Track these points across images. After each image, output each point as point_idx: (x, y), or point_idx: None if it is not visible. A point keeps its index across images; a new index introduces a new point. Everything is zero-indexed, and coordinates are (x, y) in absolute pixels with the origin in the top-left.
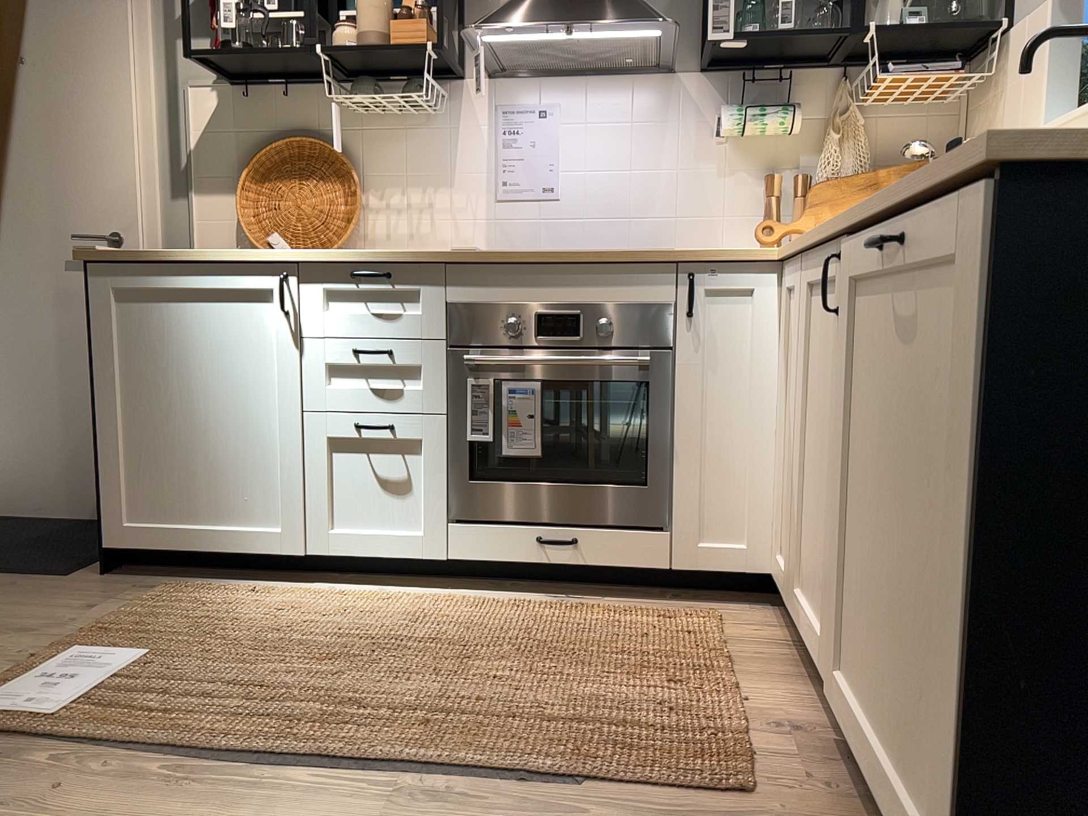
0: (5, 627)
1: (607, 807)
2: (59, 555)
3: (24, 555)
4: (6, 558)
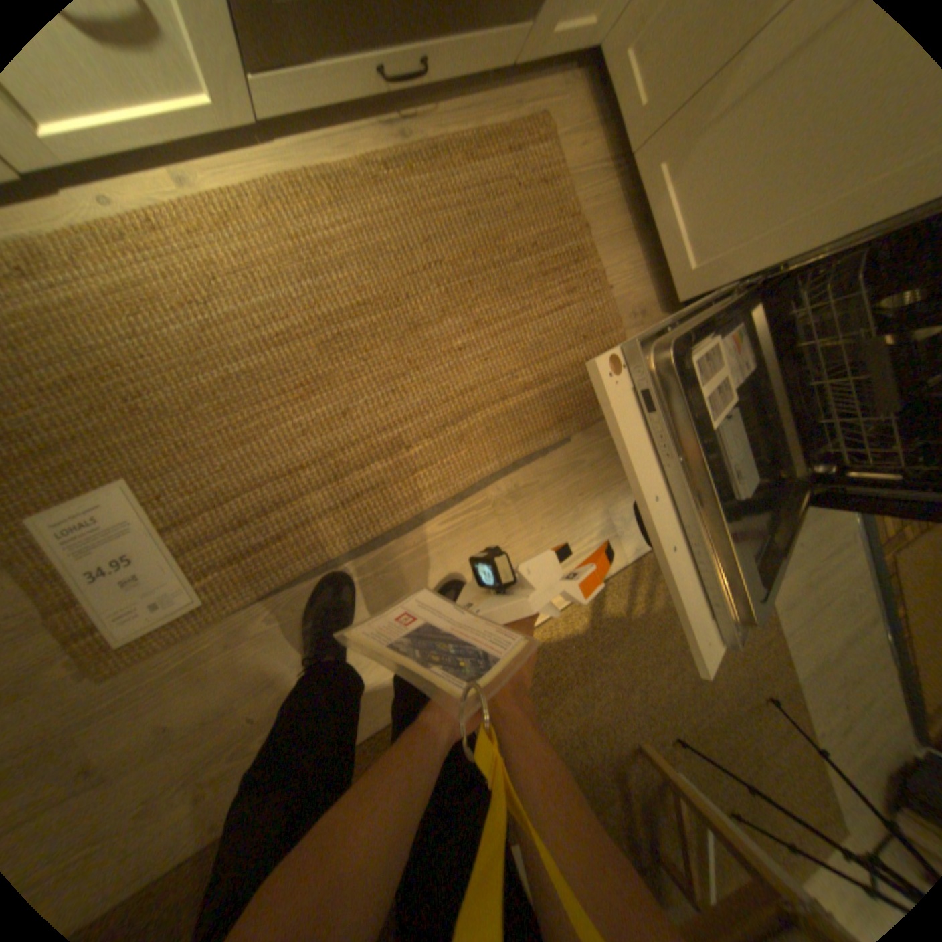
0: None
1: (581, 445)
2: None
3: None
4: None
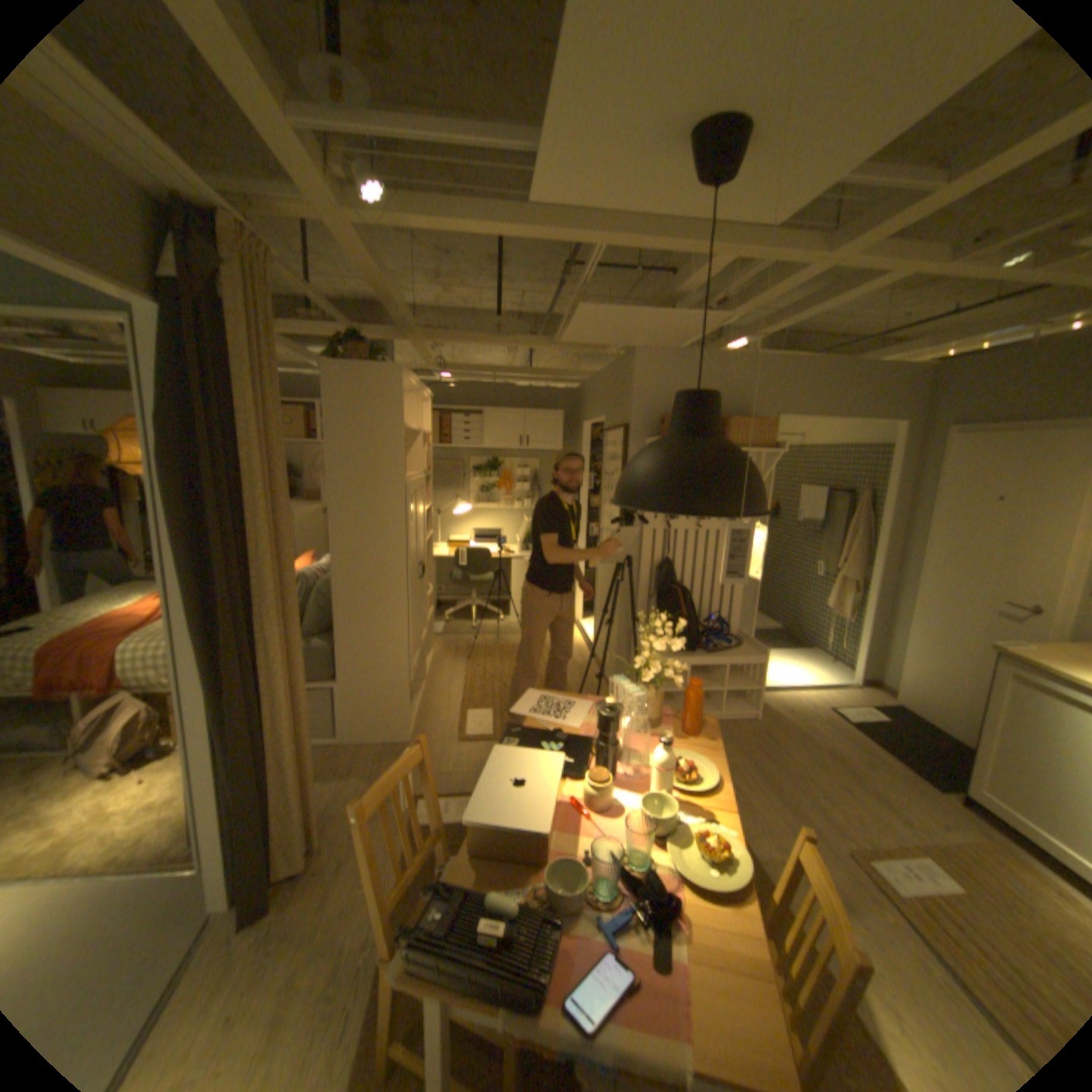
0: (902, 814)
1: None
2: (946, 773)
3: (927, 761)
4: (917, 759)
